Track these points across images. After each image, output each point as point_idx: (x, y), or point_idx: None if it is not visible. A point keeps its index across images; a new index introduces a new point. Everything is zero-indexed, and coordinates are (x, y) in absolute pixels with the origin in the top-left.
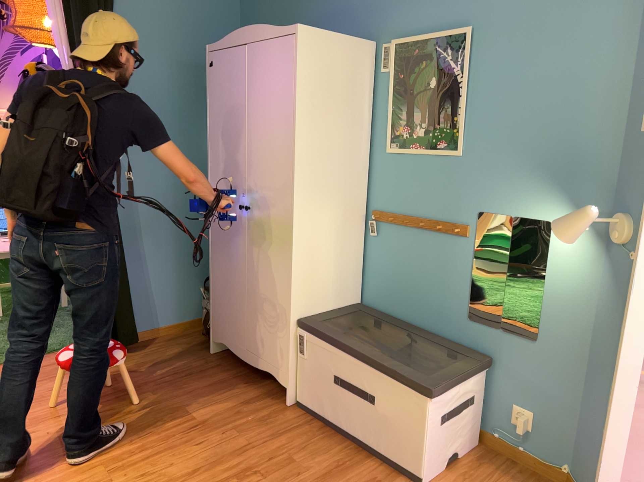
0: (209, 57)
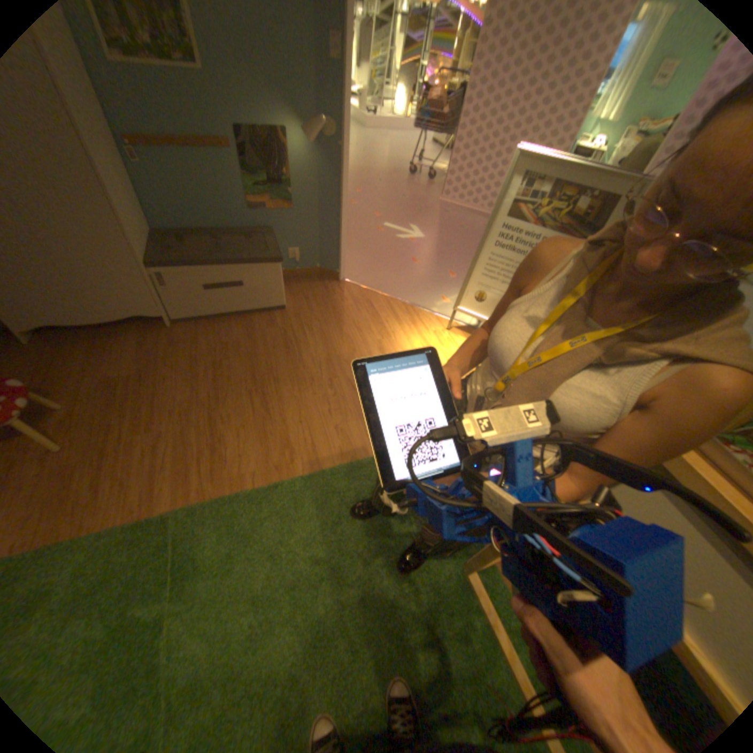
0: None
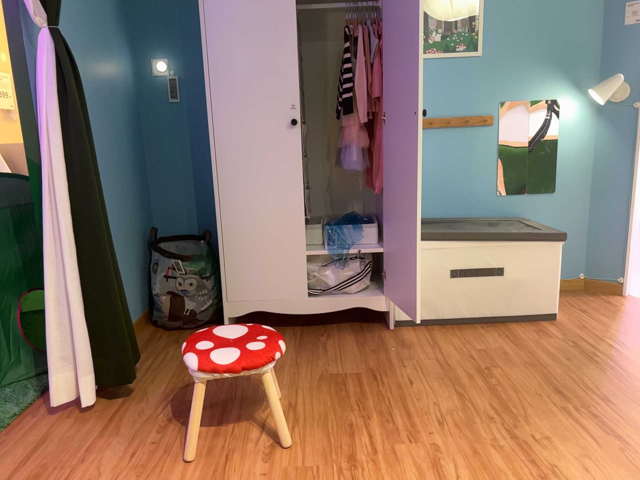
0: None
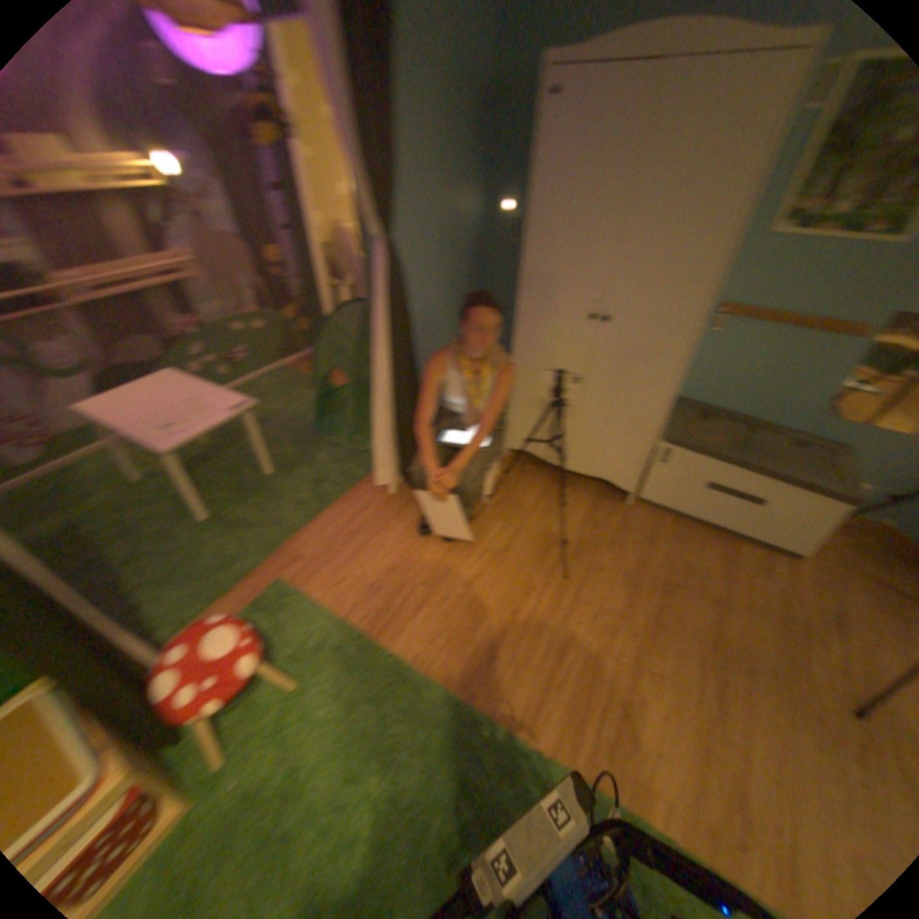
0: (553, 80)
